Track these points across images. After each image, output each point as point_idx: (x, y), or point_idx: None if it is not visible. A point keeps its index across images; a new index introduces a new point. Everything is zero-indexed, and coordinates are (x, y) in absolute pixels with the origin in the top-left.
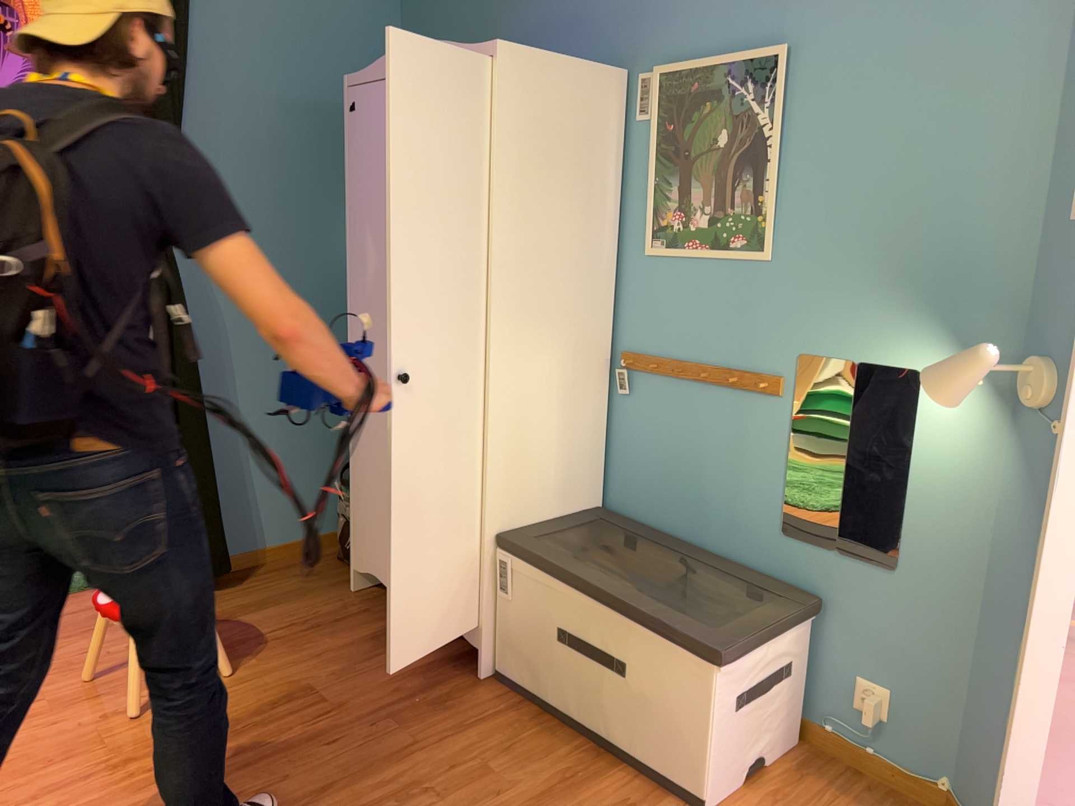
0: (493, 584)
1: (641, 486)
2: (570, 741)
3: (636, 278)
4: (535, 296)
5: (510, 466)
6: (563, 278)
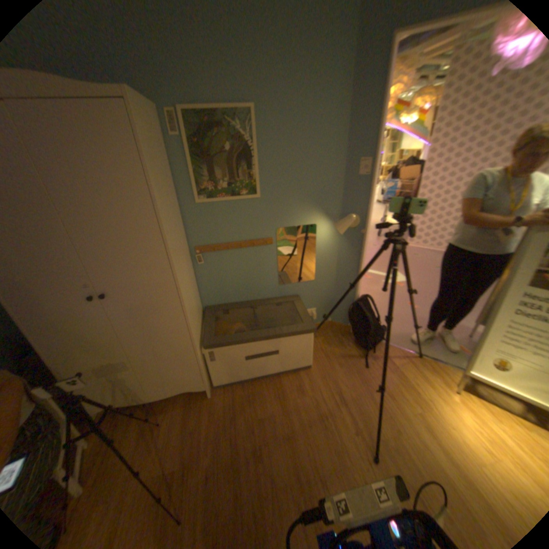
0: (204, 365)
1: (219, 293)
2: (261, 386)
3: (193, 215)
4: (176, 242)
5: (193, 320)
6: (177, 227)
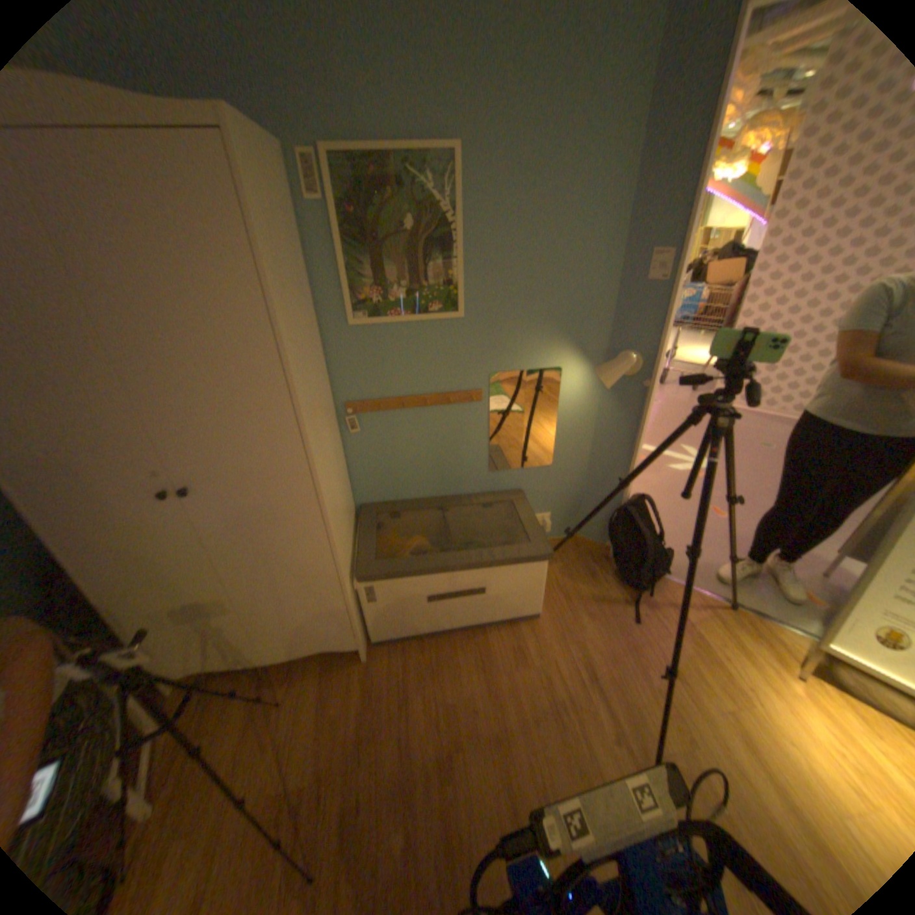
0: (358, 608)
1: (385, 483)
2: (453, 646)
3: (345, 347)
4: (315, 397)
5: (341, 532)
6: (317, 370)
